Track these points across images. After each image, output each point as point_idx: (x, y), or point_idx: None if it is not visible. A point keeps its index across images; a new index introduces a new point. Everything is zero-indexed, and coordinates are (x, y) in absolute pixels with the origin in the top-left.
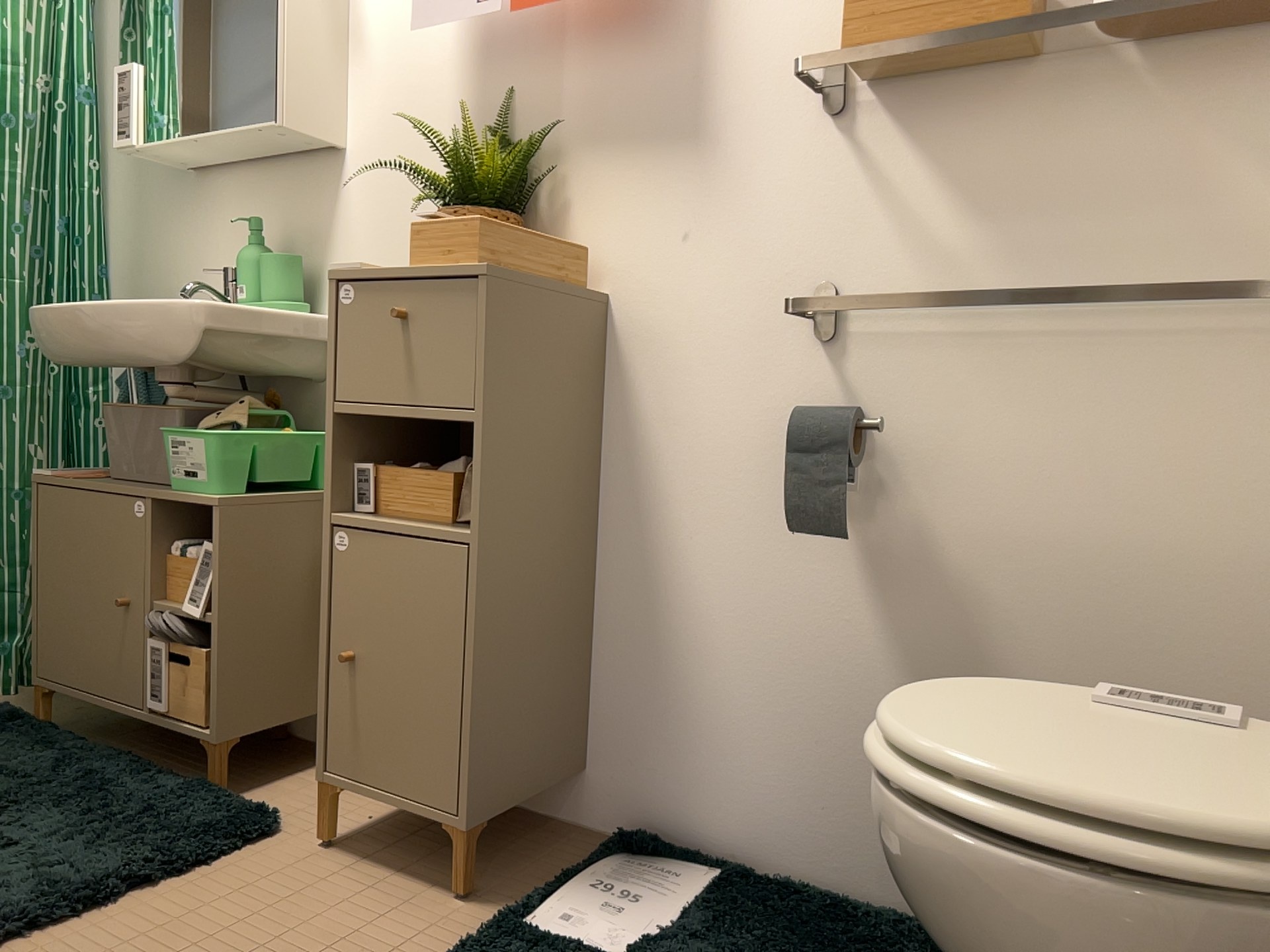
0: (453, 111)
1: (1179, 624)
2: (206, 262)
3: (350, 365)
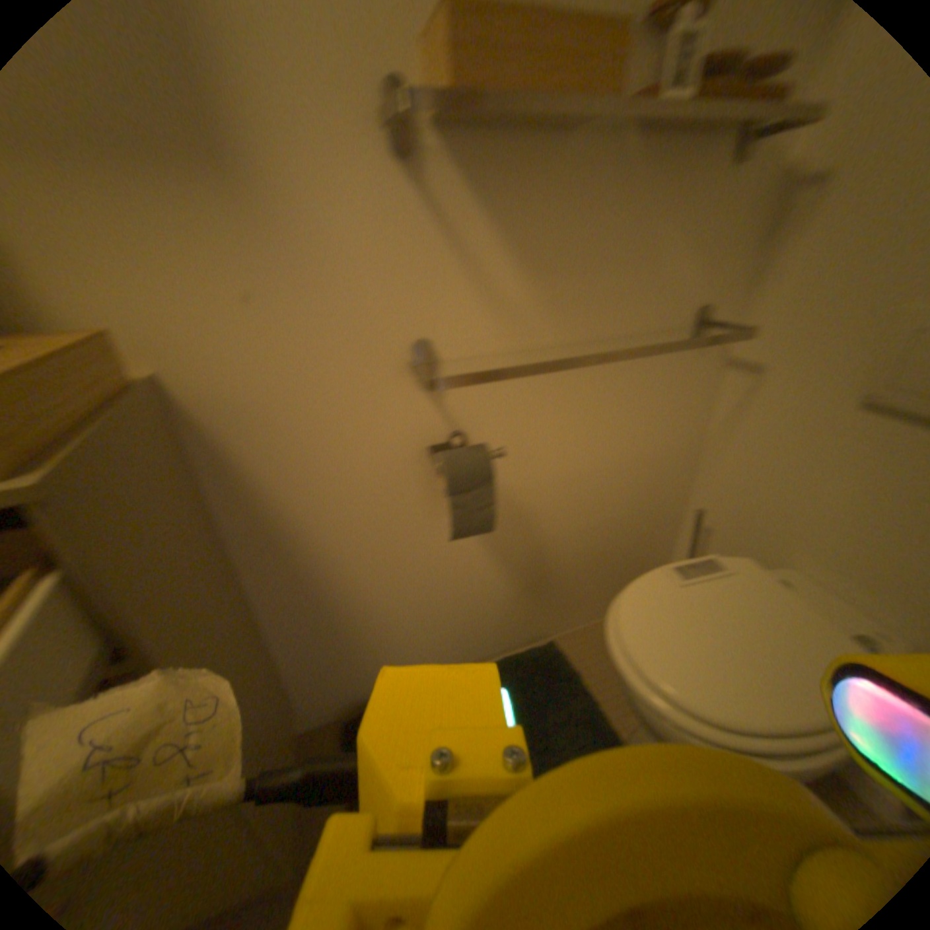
0: None
1: (629, 492)
2: None
3: None
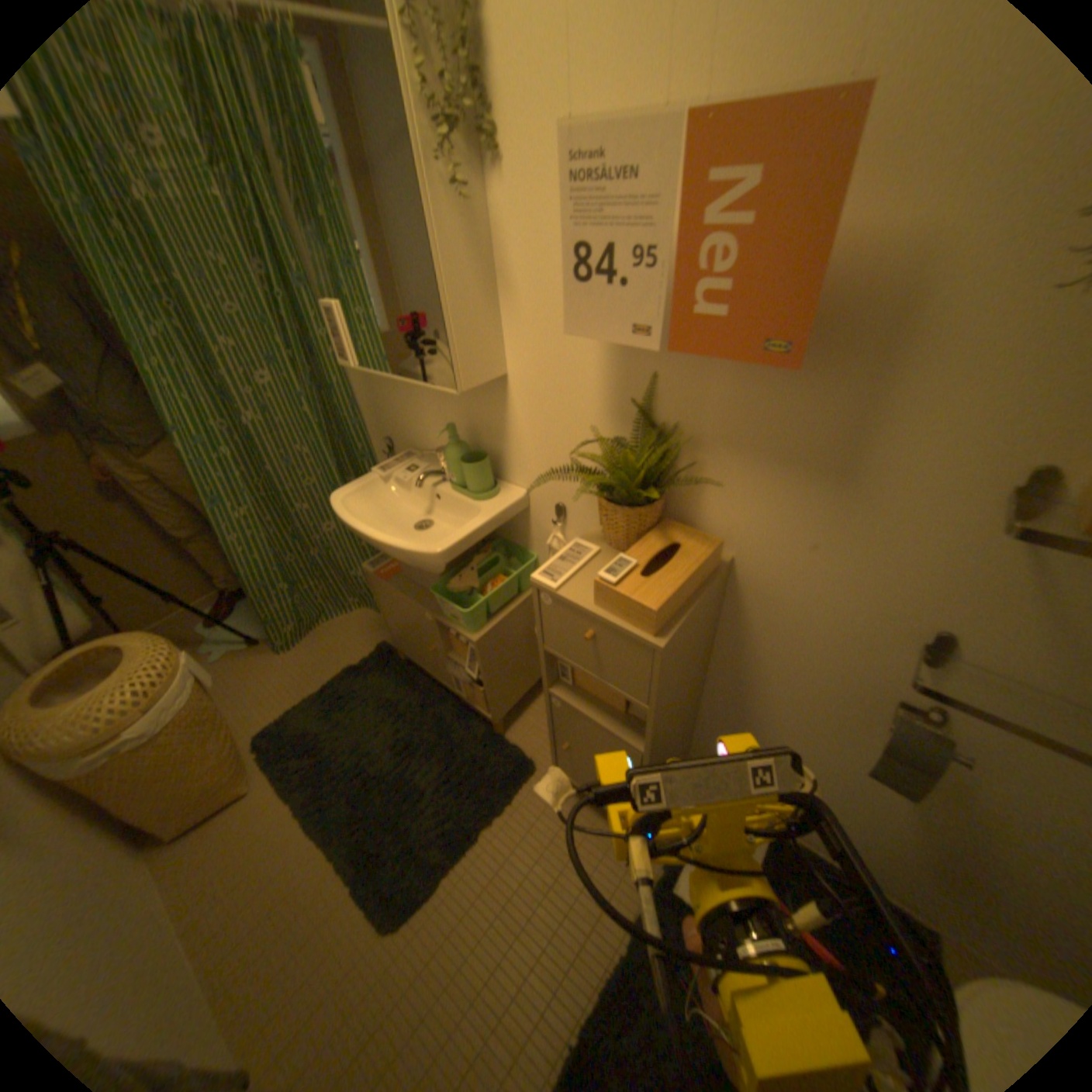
0: (594, 368)
1: None
2: (411, 414)
3: (548, 632)
